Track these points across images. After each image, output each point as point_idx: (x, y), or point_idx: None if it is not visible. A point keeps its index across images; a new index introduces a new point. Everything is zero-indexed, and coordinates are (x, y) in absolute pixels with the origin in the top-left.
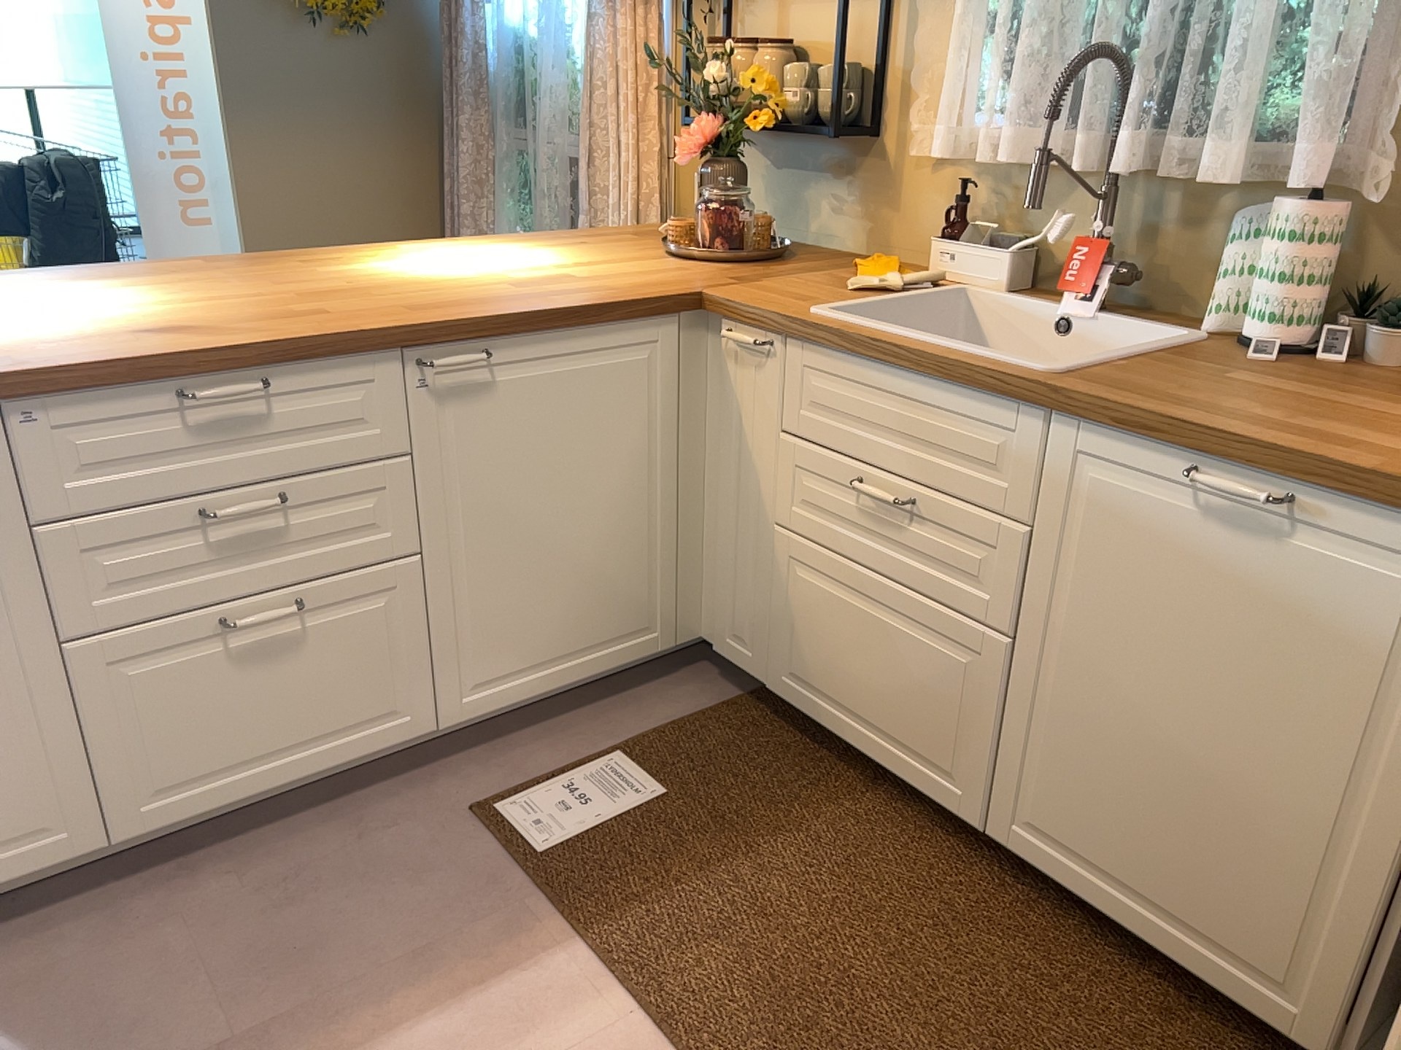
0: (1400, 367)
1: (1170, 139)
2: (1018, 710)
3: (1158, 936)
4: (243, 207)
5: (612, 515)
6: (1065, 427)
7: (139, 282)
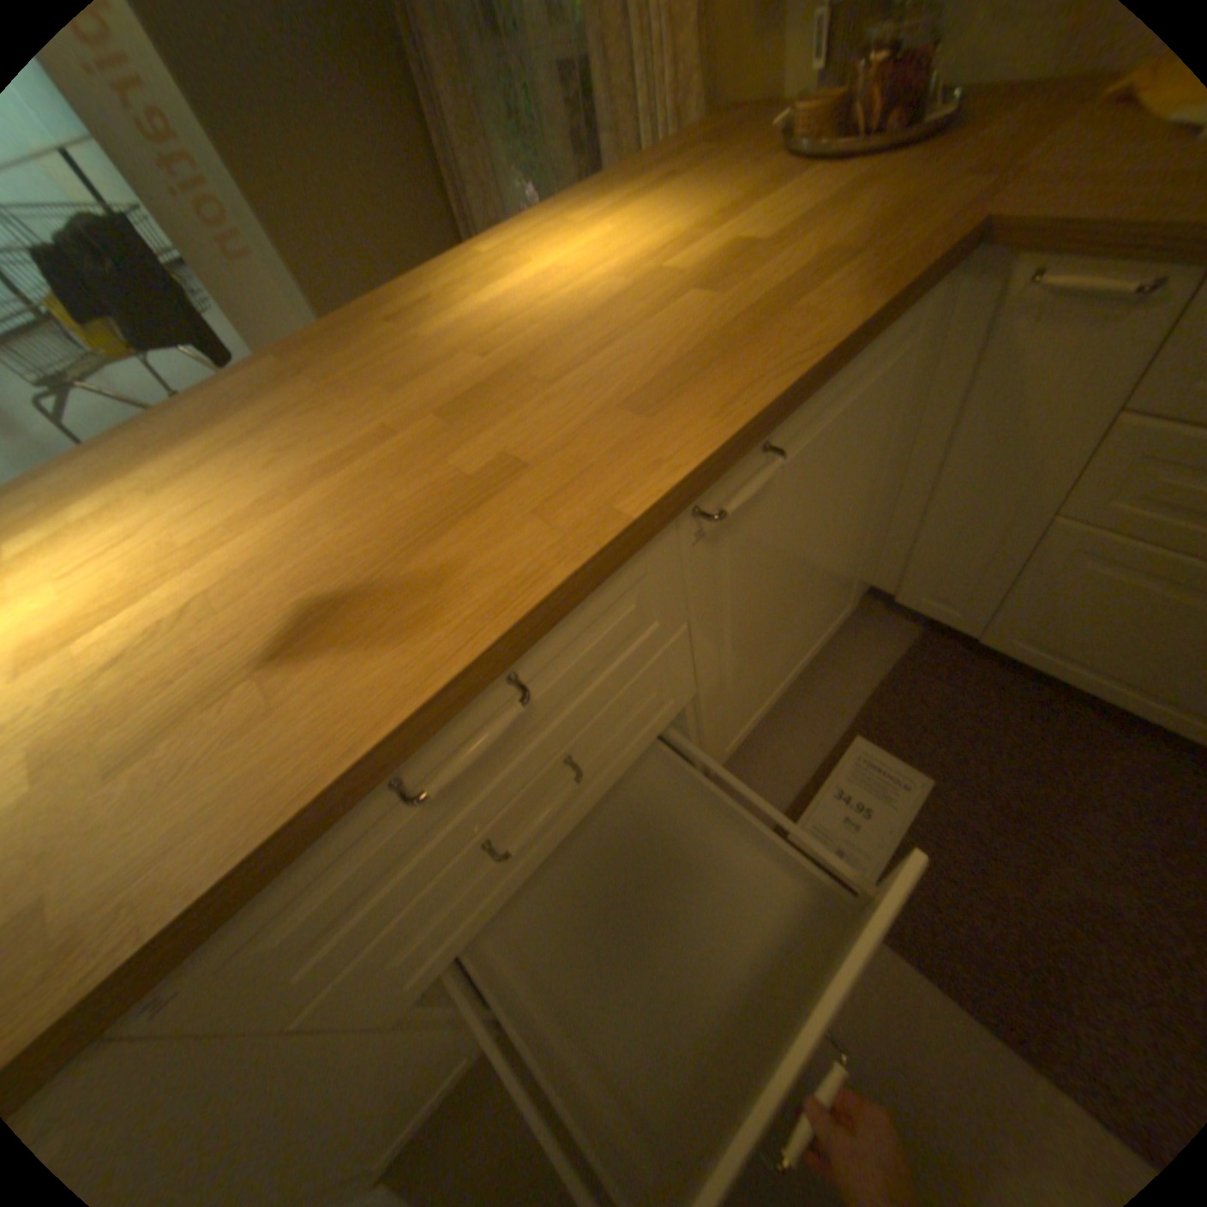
0: None
1: None
2: None
3: None
4: (265, 229)
5: (844, 542)
6: None
7: (208, 442)
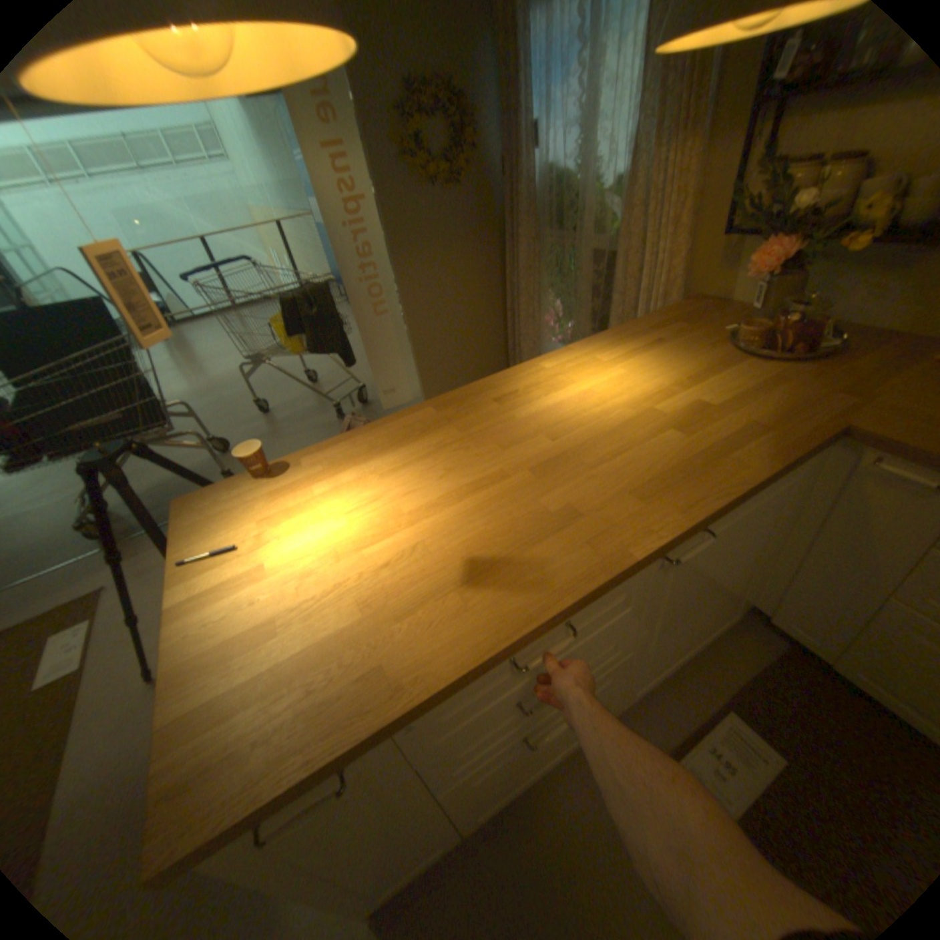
0: None
1: None
2: None
3: None
4: (402, 304)
5: (740, 578)
6: None
7: (406, 454)
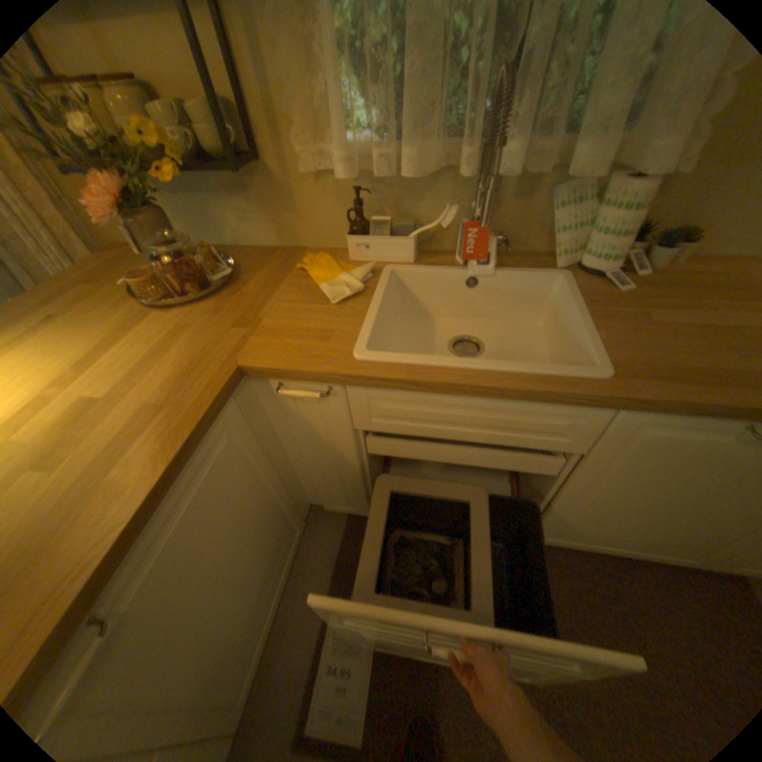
0: (670, 262)
1: (545, 137)
2: (559, 512)
3: (629, 555)
4: None
5: (257, 530)
6: (639, 413)
7: None
